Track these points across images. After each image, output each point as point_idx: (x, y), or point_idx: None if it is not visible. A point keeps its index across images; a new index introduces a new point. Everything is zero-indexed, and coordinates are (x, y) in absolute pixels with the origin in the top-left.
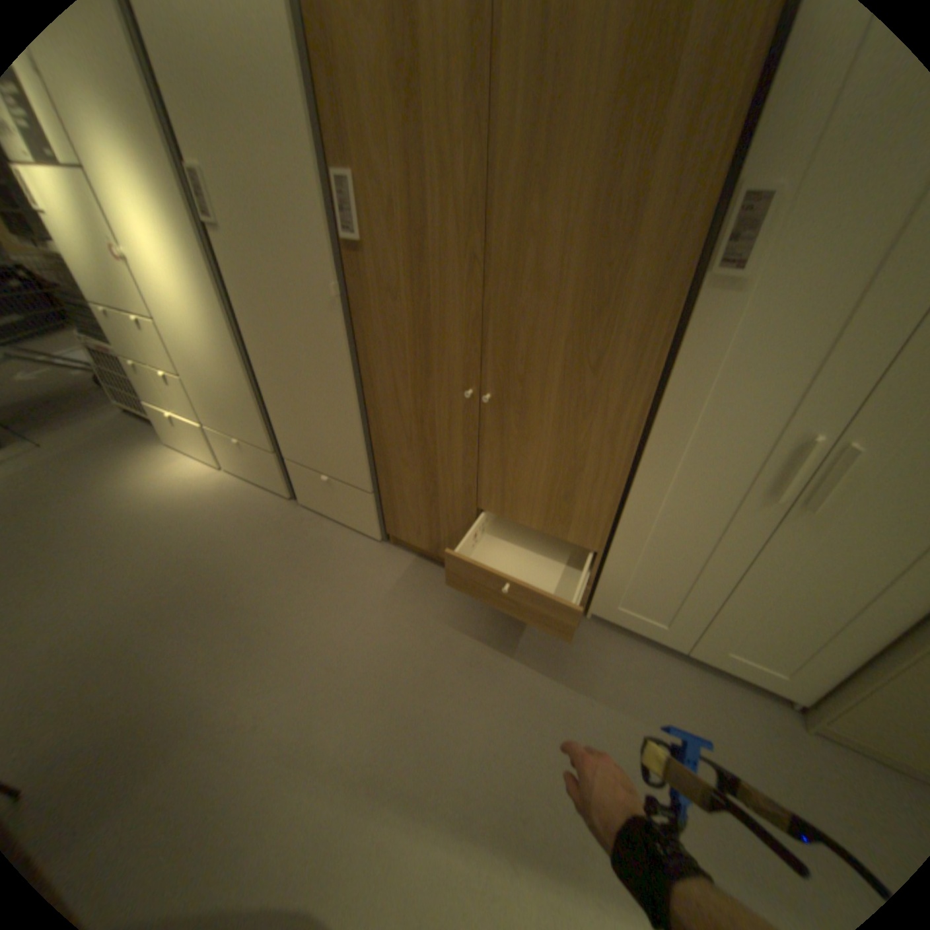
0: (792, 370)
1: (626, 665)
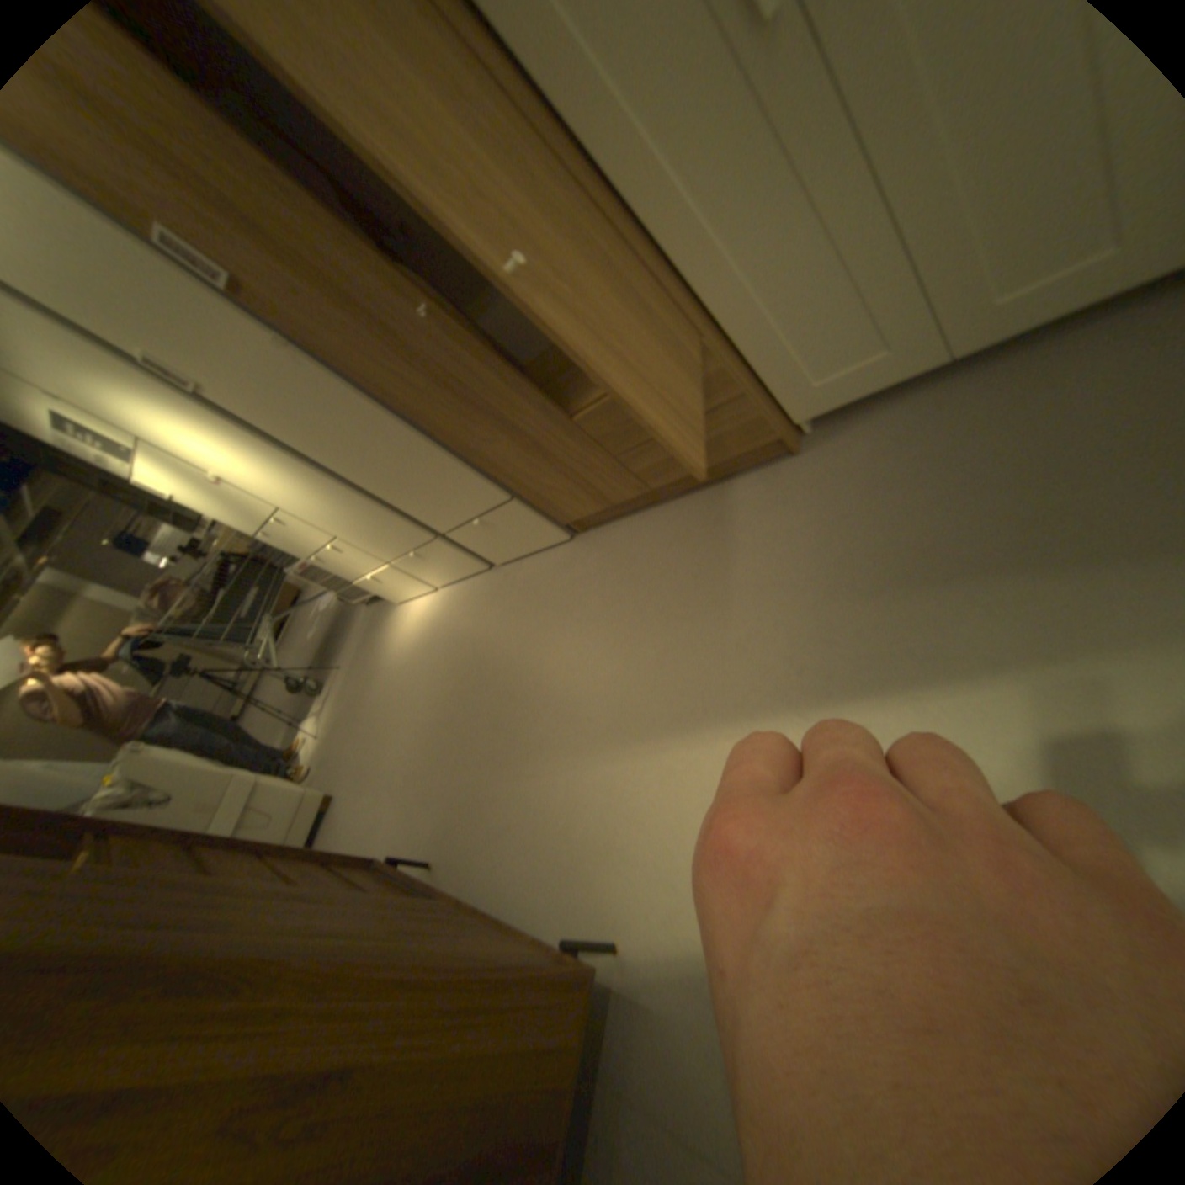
0: None
1: (880, 443)
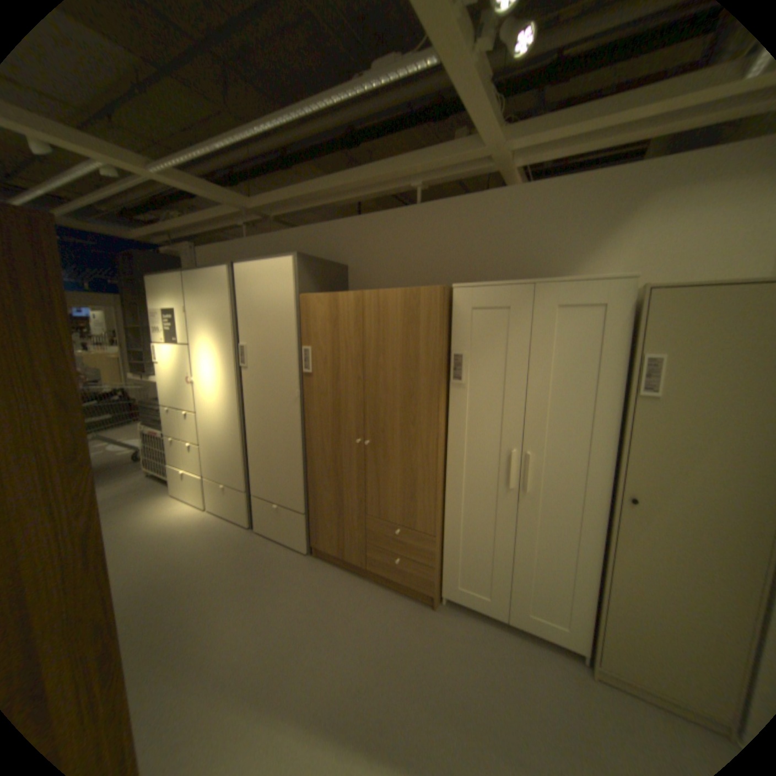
0: (493, 421)
1: (466, 635)
